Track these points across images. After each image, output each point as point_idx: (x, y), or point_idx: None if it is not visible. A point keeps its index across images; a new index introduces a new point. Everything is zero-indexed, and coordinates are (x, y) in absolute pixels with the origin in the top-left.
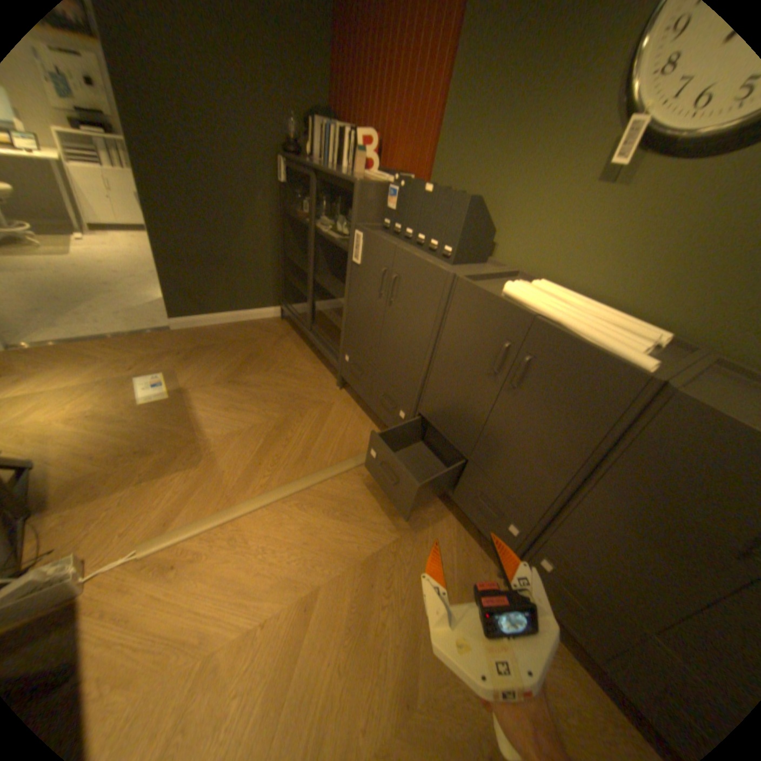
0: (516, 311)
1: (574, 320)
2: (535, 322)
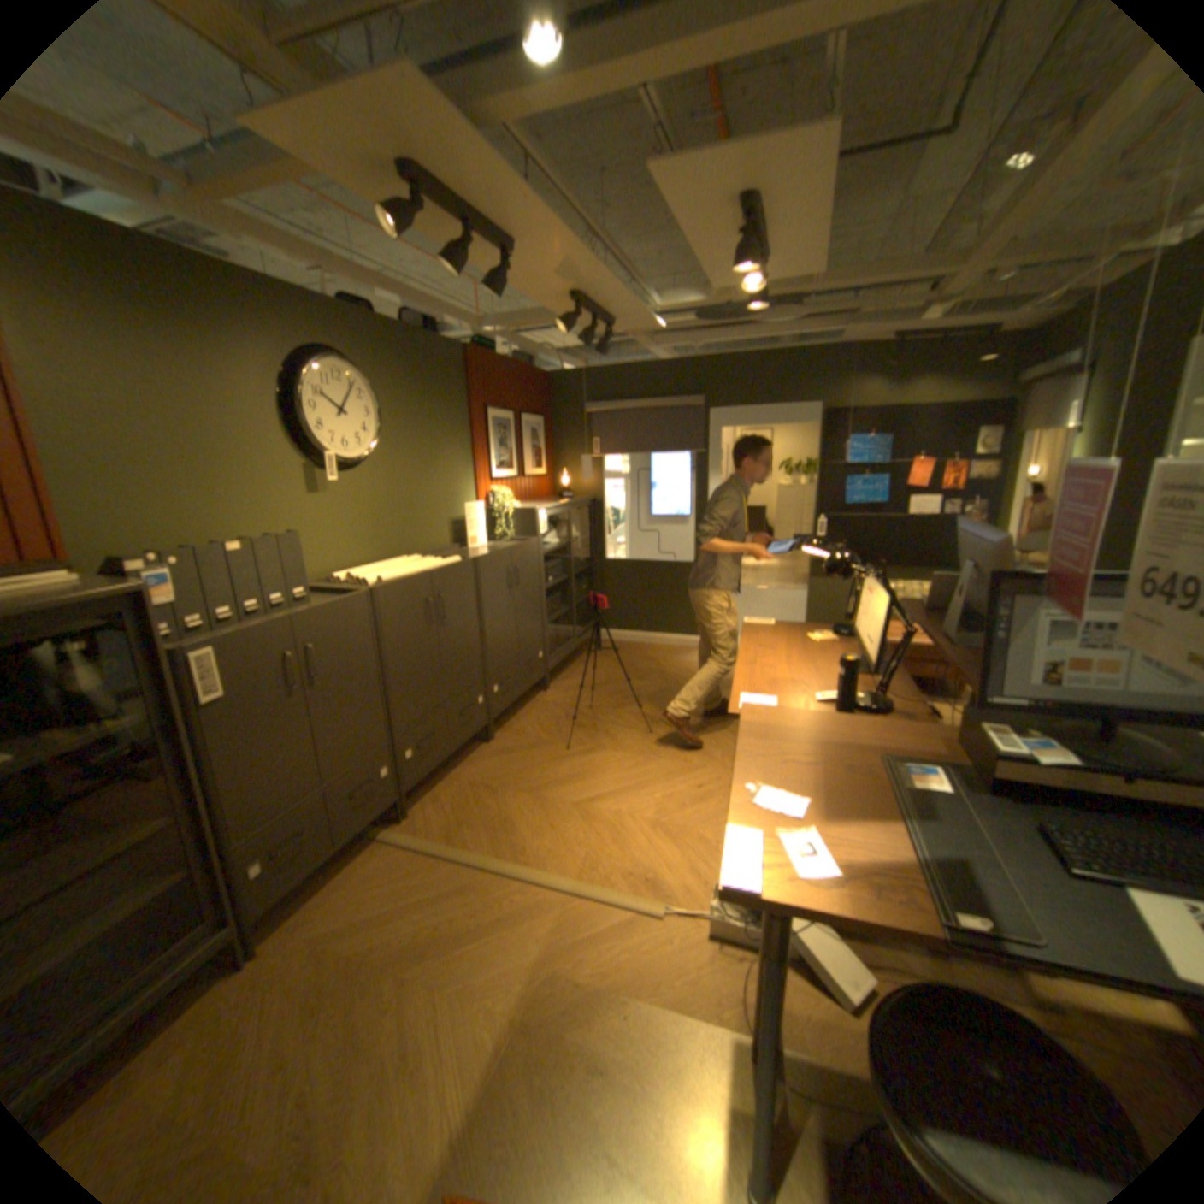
0: (422, 578)
1: (426, 565)
2: (433, 575)
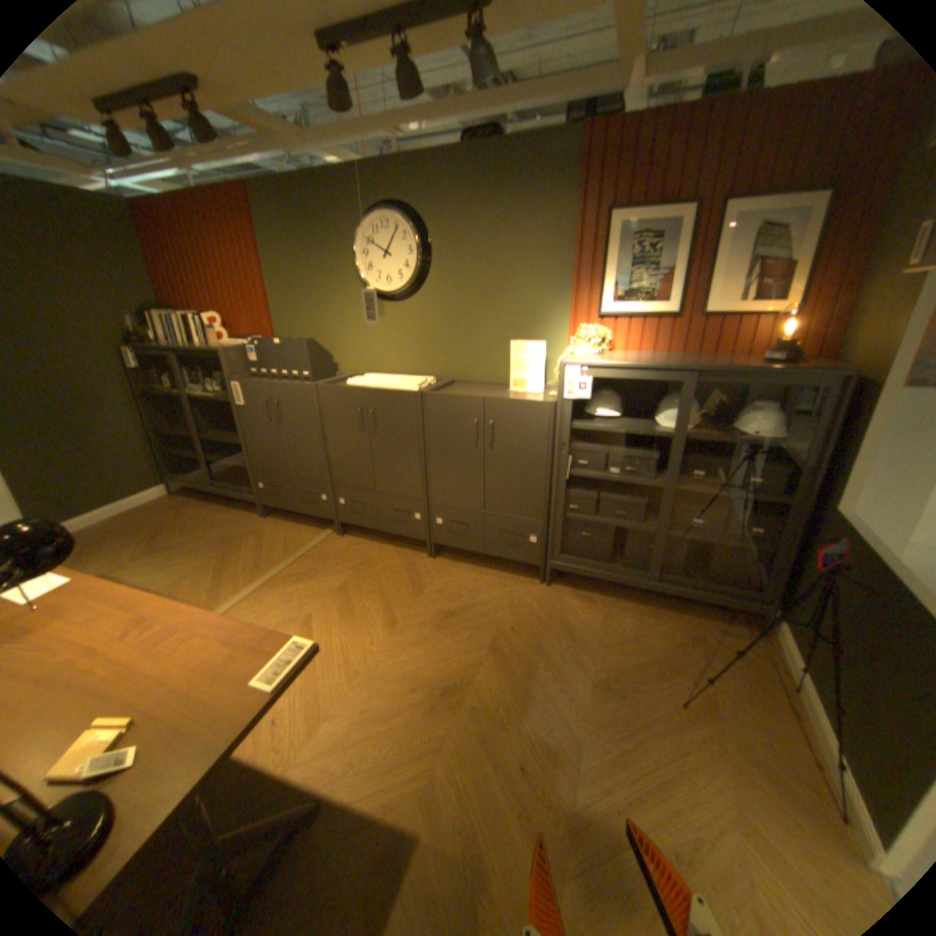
0: (355, 391)
1: (384, 385)
2: (366, 392)
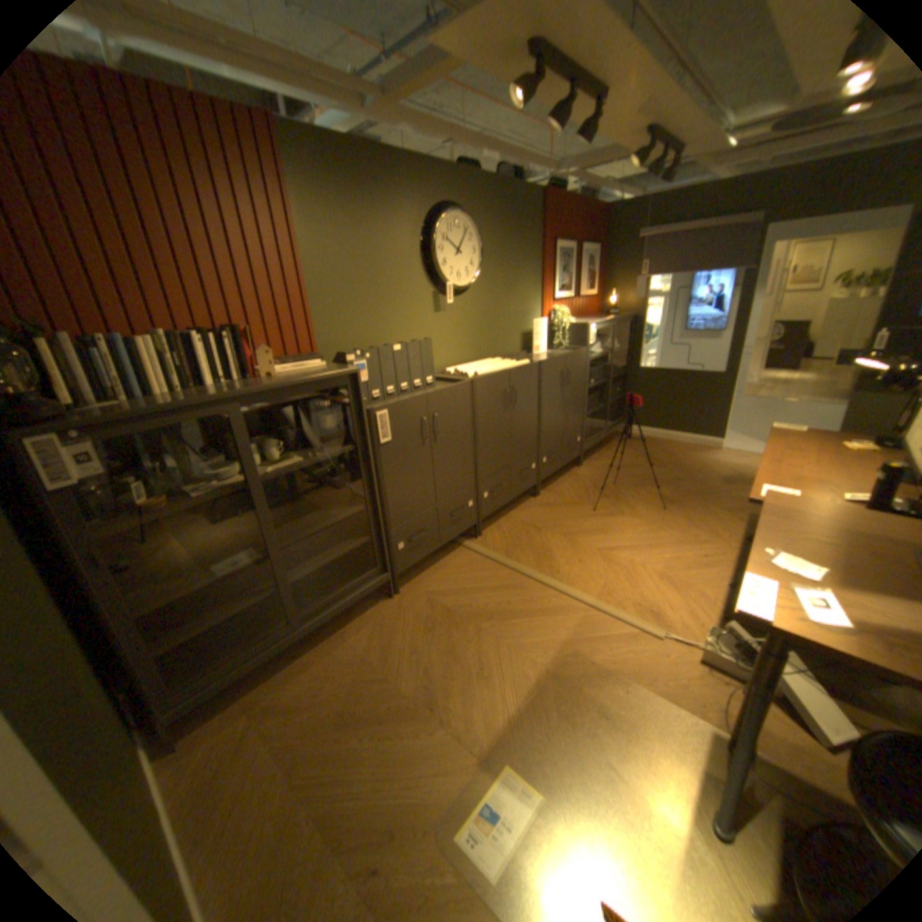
0: (503, 374)
1: (506, 366)
2: (511, 373)
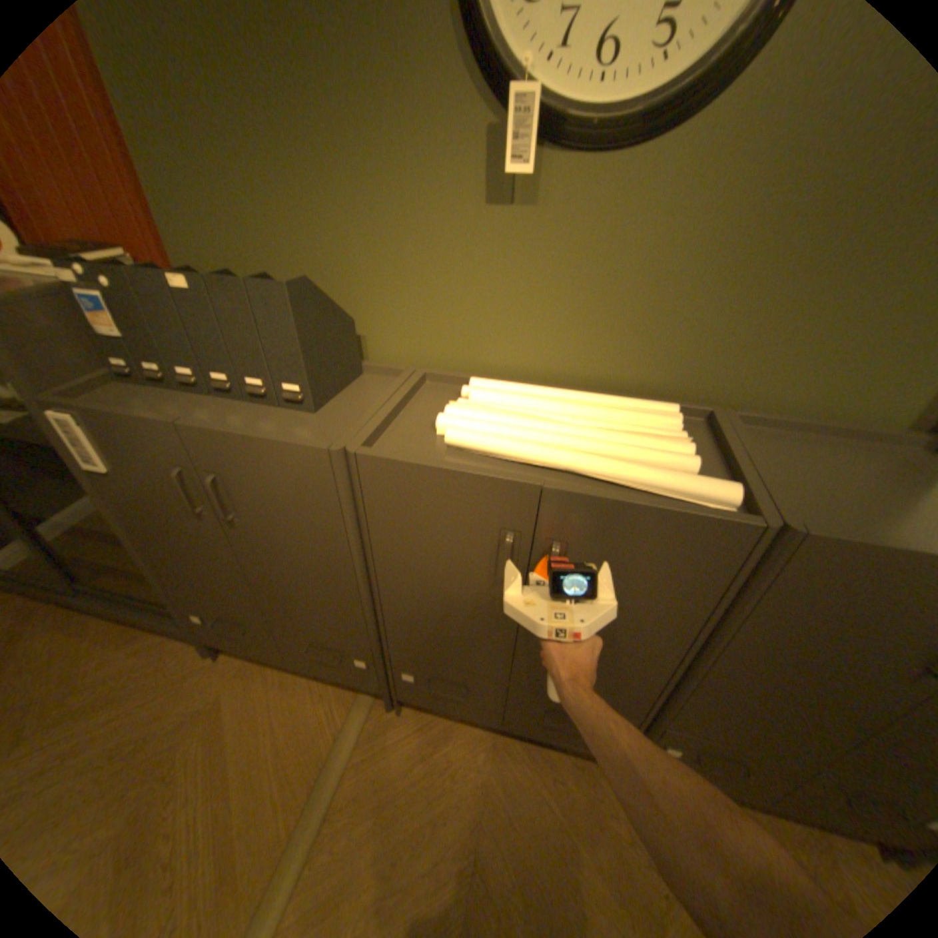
0: (502, 486)
1: (592, 459)
2: (547, 495)
